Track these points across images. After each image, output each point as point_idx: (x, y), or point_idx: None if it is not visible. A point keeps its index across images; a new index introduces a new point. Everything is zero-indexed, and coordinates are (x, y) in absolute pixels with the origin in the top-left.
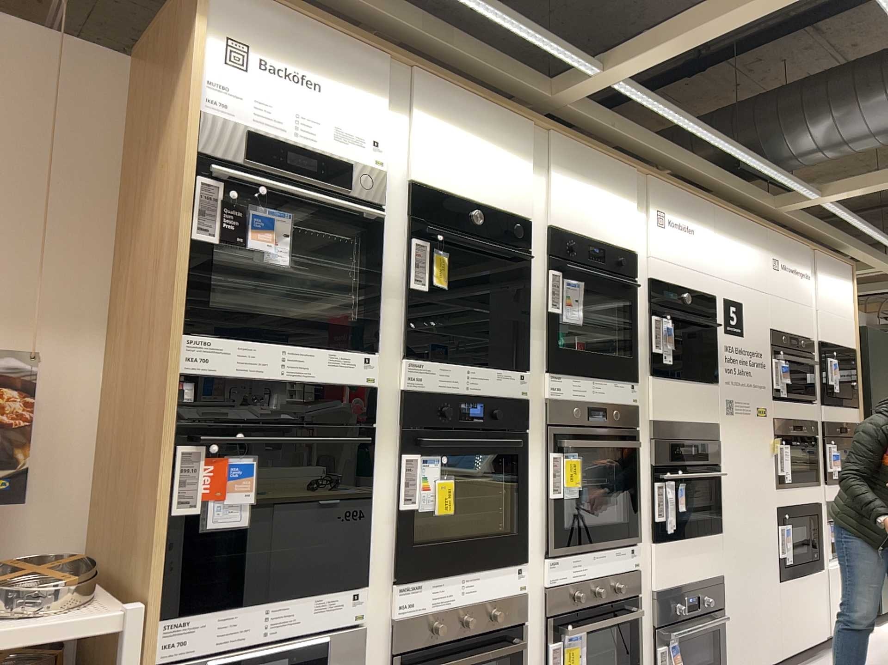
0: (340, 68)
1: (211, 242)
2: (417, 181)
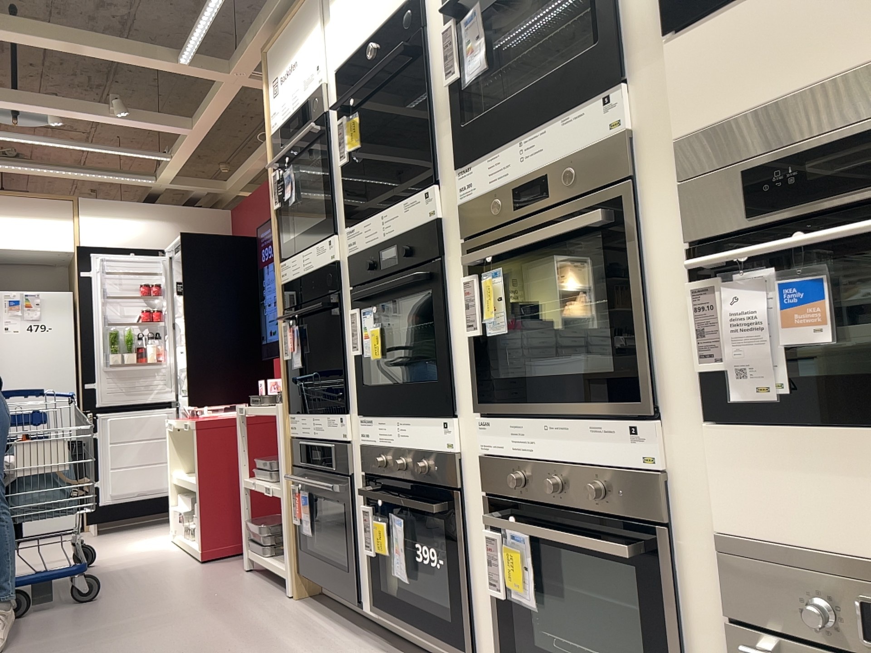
0: (297, 34)
1: (275, 207)
2: (334, 68)
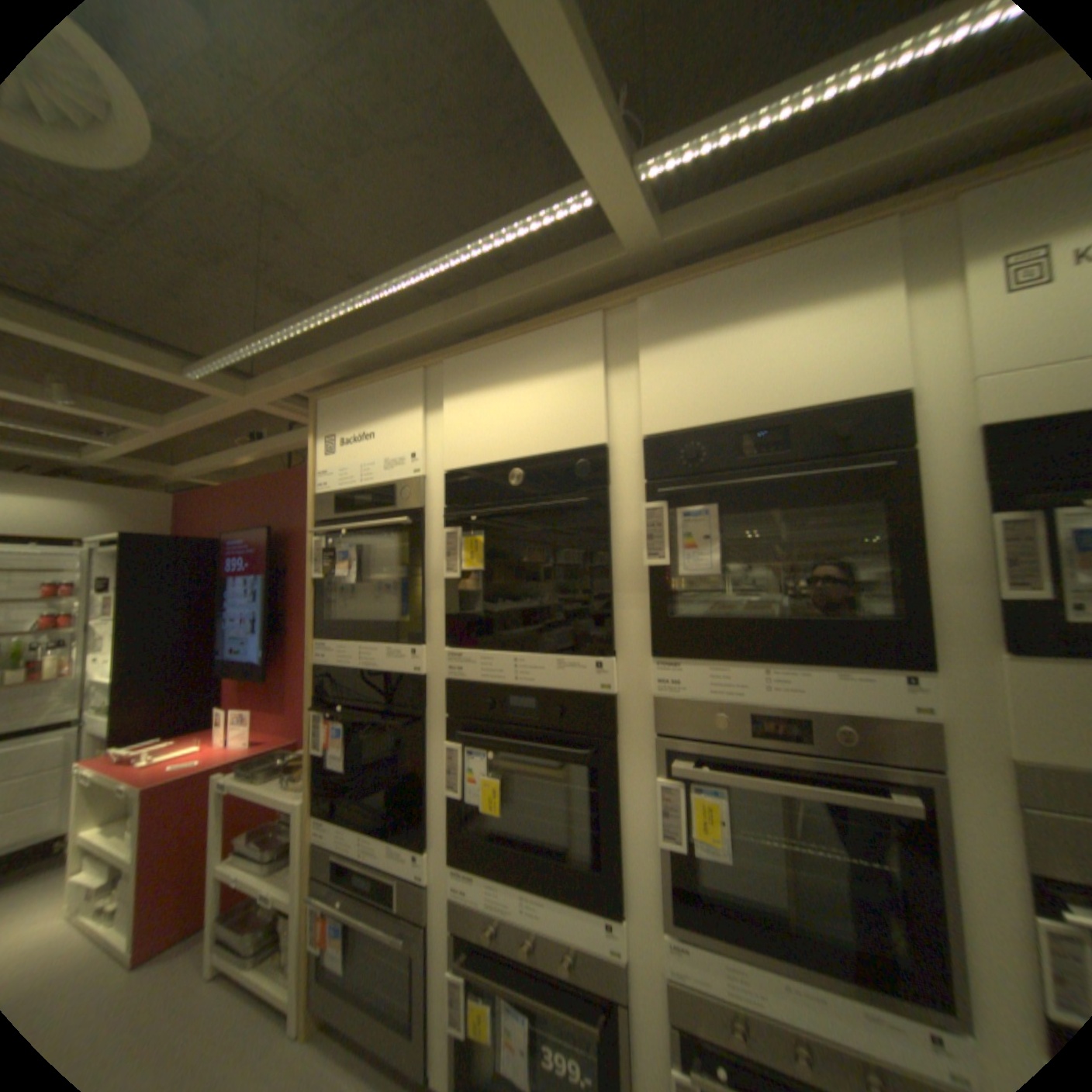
0: (380, 404)
1: (315, 578)
2: (446, 468)
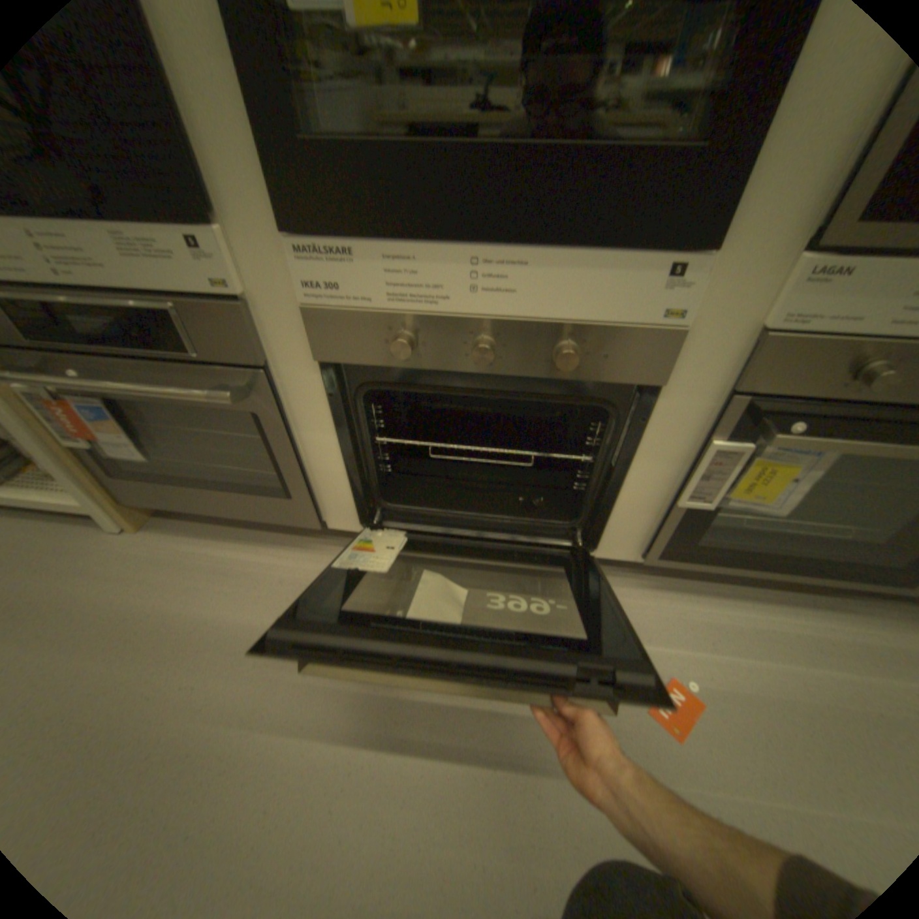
0: None
1: None
2: None
